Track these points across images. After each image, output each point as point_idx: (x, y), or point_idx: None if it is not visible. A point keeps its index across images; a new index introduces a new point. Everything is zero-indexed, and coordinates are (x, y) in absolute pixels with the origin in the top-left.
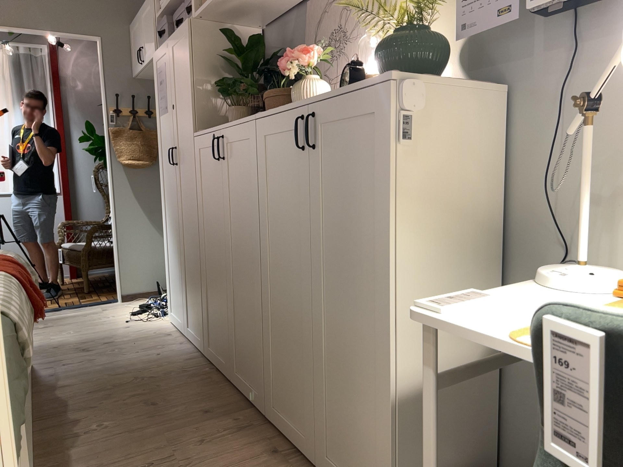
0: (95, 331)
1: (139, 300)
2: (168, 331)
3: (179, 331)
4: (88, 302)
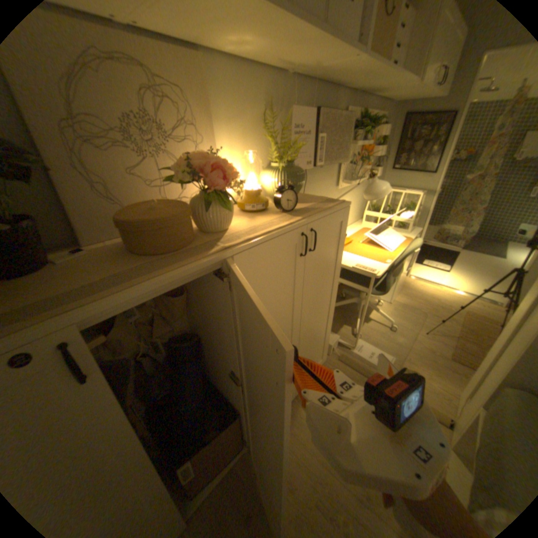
0: None
1: None
2: None
3: None
4: None
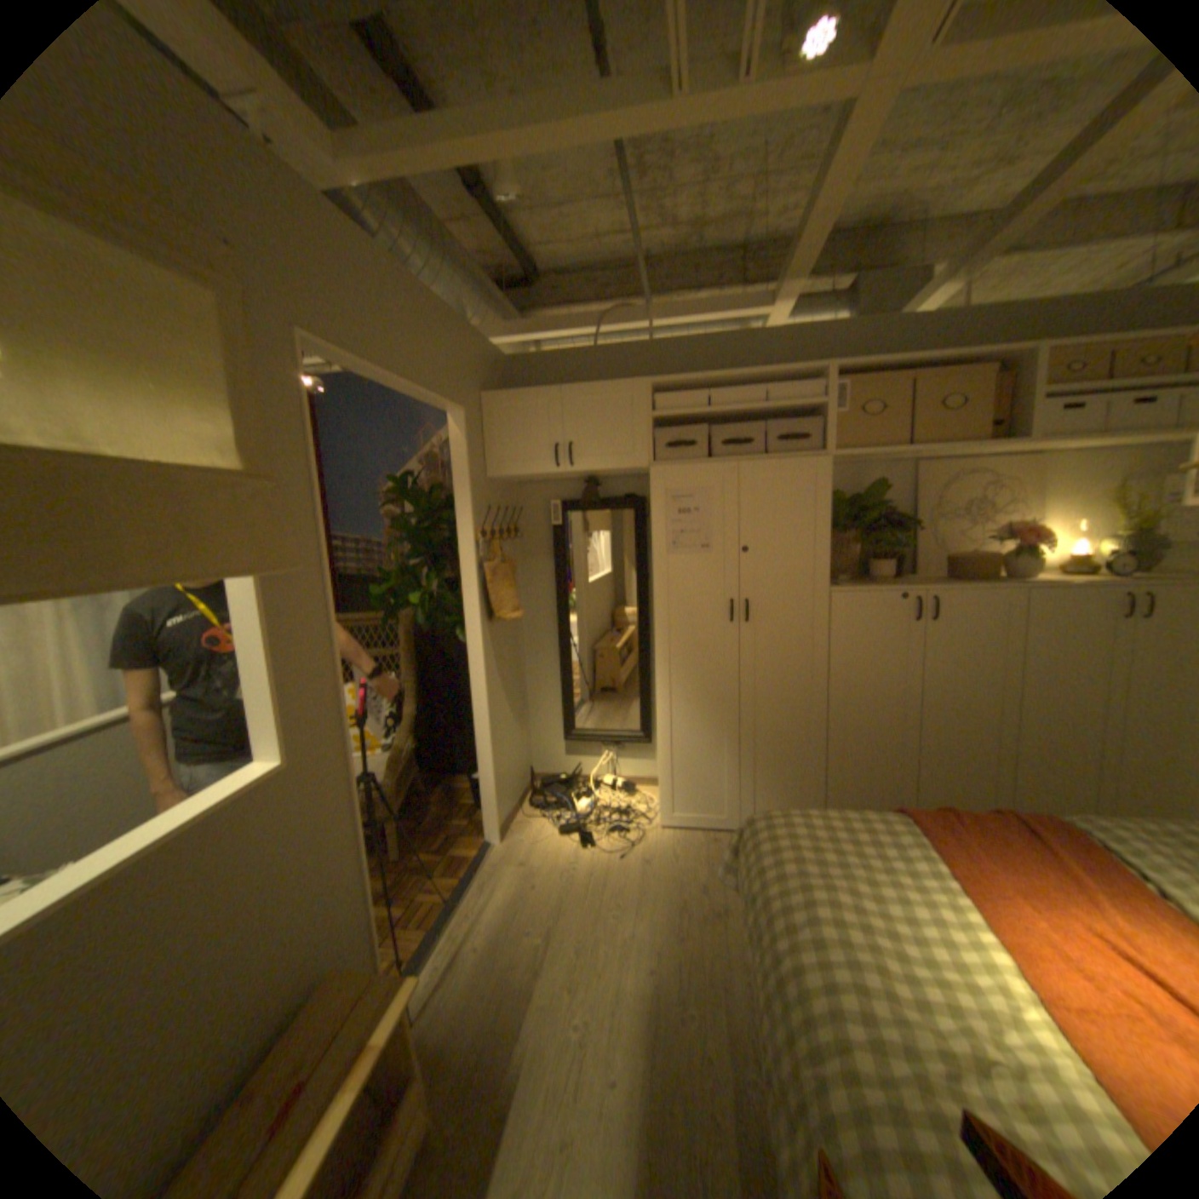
0: (635, 893)
1: (516, 830)
2: (698, 839)
3: (708, 832)
4: (465, 873)
